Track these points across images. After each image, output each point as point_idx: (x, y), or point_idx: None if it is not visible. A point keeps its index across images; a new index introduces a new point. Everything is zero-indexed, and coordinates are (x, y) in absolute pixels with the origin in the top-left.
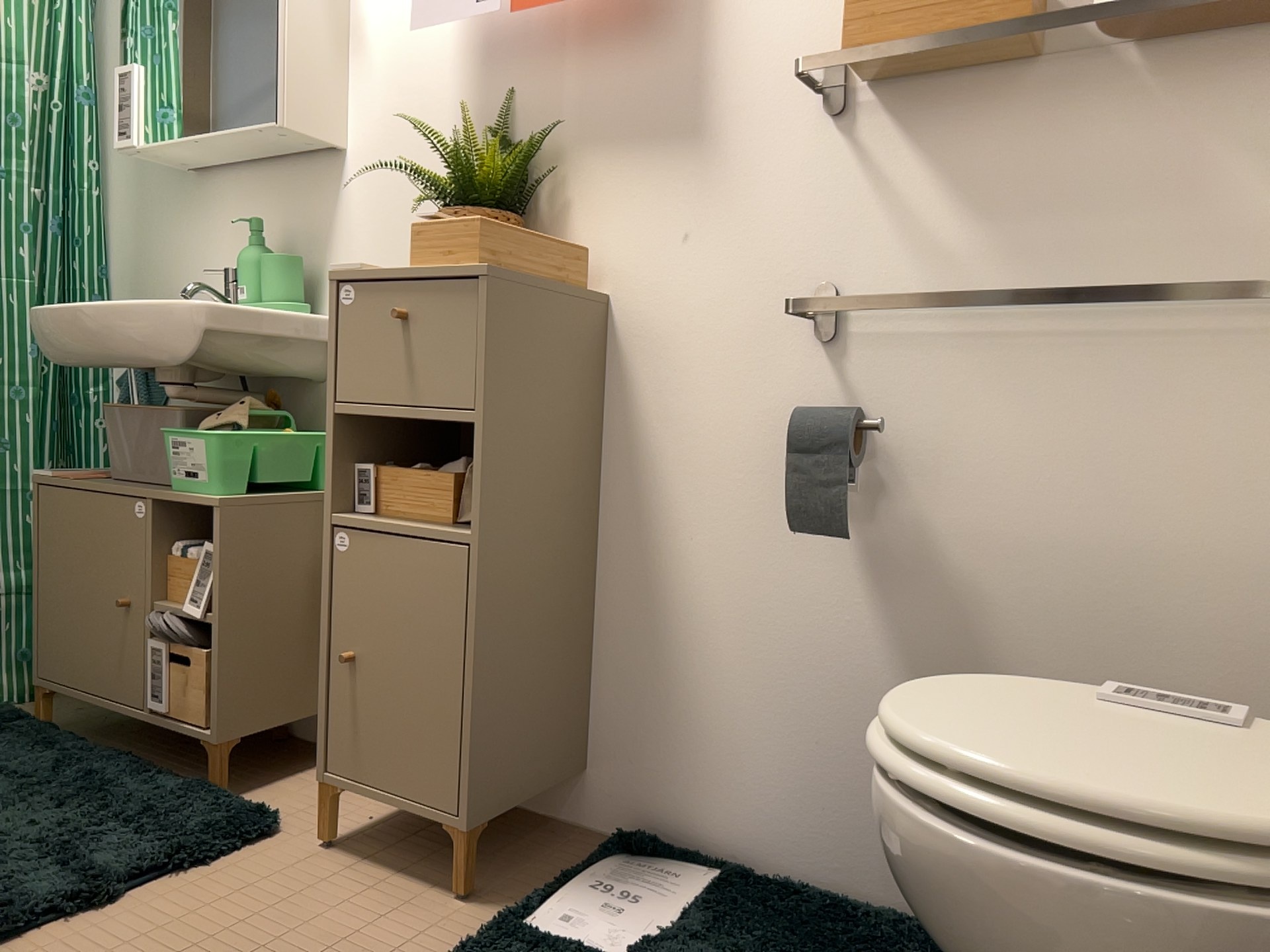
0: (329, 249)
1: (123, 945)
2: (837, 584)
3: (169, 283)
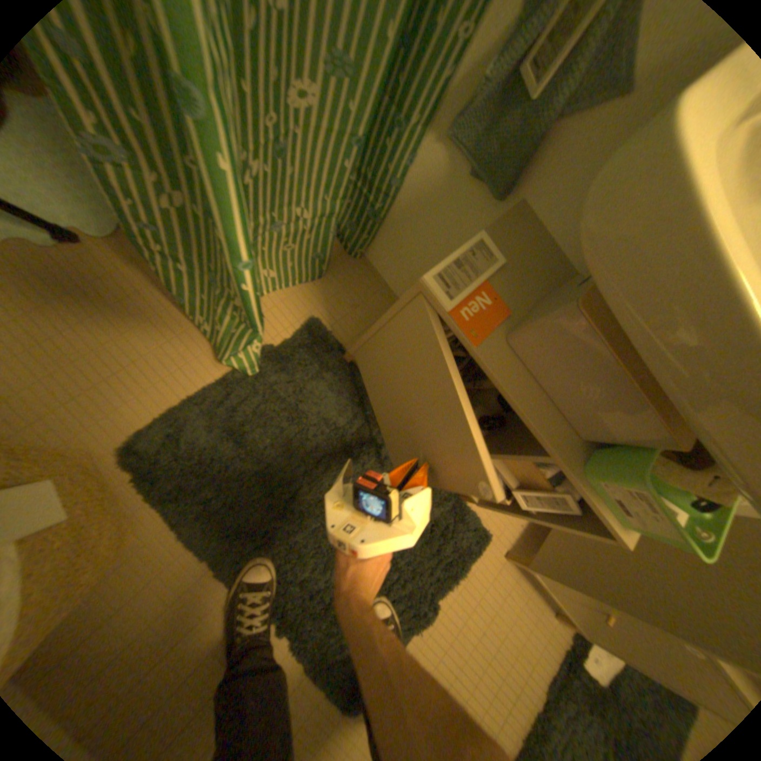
0: None
1: (448, 655)
2: None
3: None
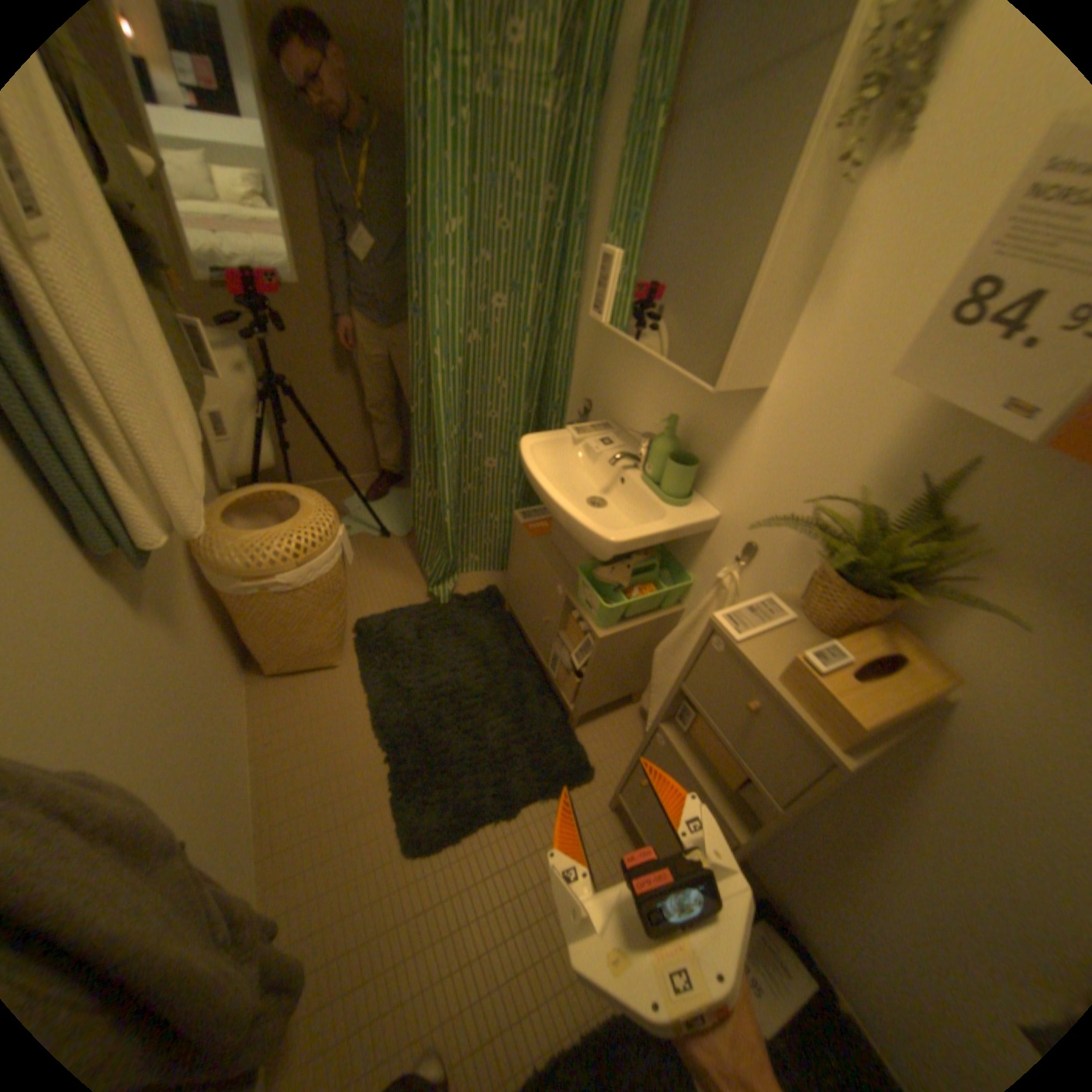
0: (723, 455)
1: (517, 865)
2: None
3: (607, 388)
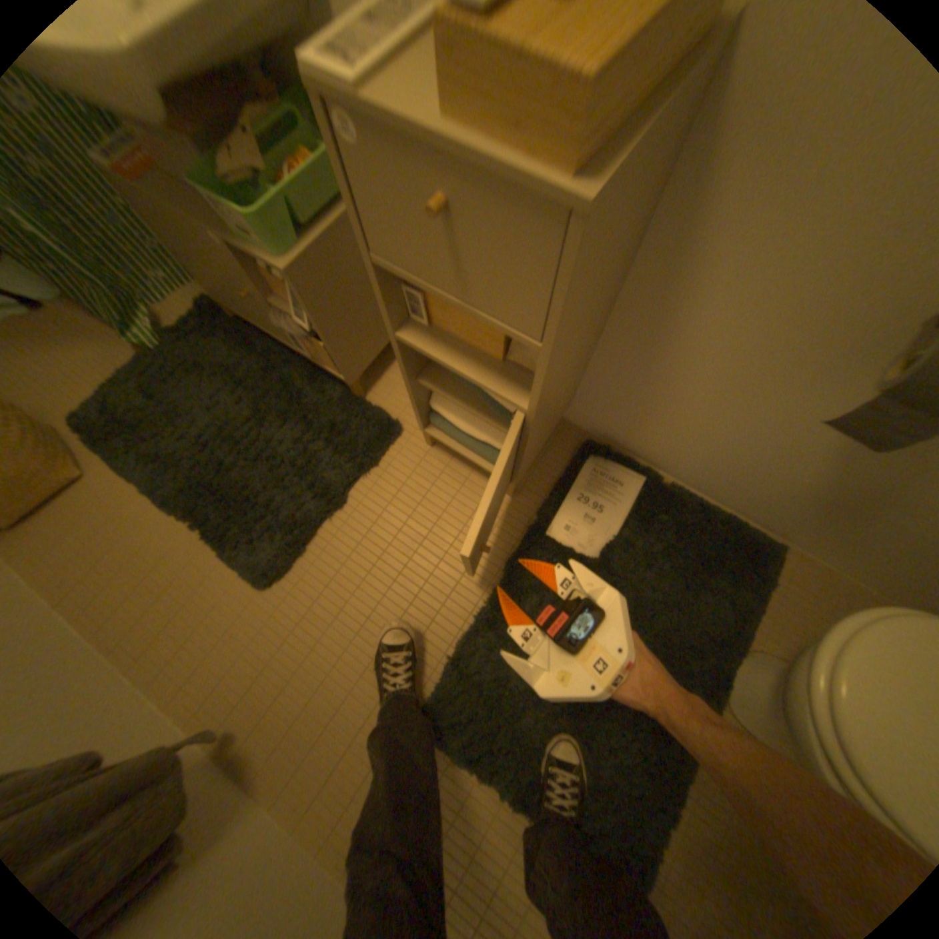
0: None
1: (365, 537)
2: (828, 413)
3: None
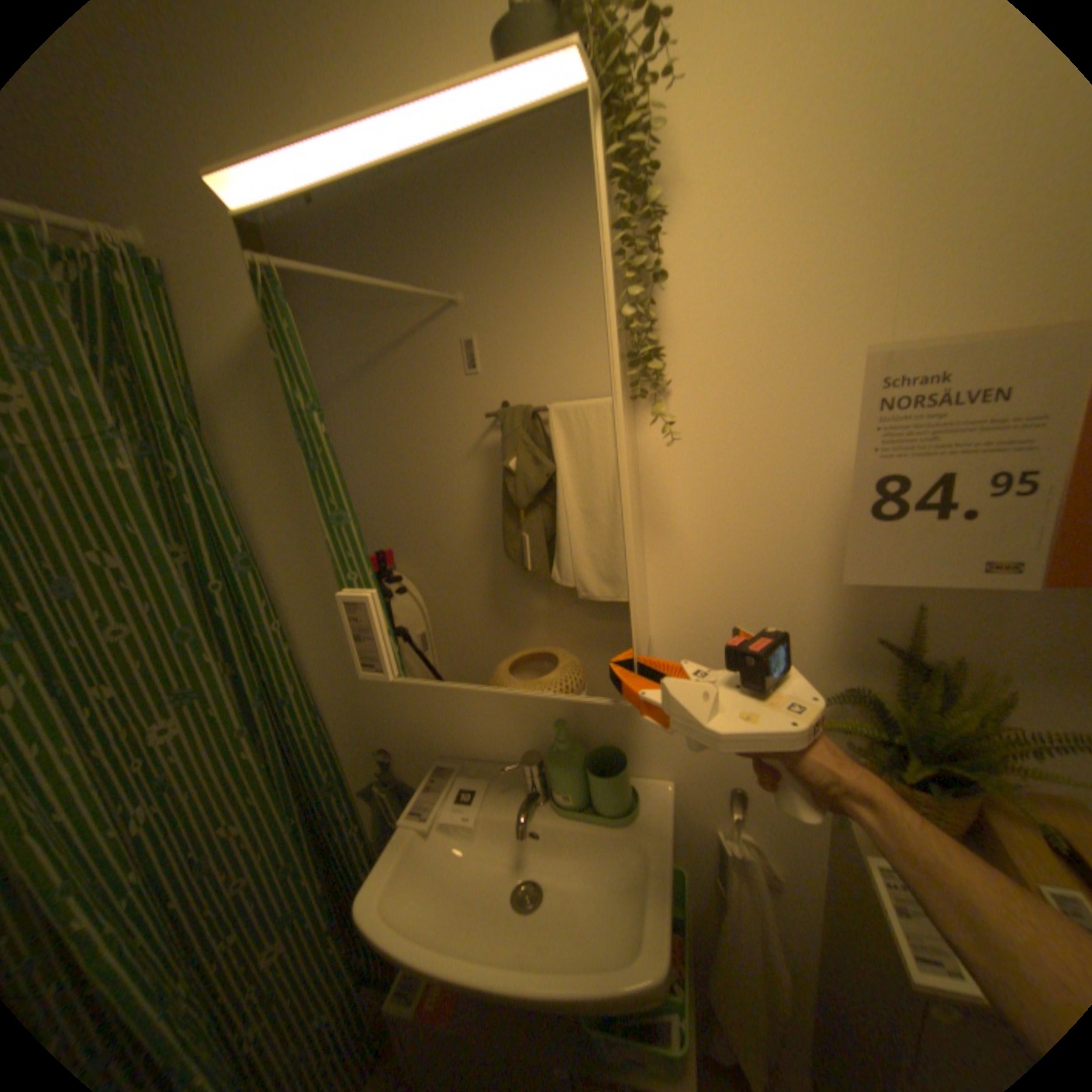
0: (631, 721)
1: None
2: None
3: (402, 723)
